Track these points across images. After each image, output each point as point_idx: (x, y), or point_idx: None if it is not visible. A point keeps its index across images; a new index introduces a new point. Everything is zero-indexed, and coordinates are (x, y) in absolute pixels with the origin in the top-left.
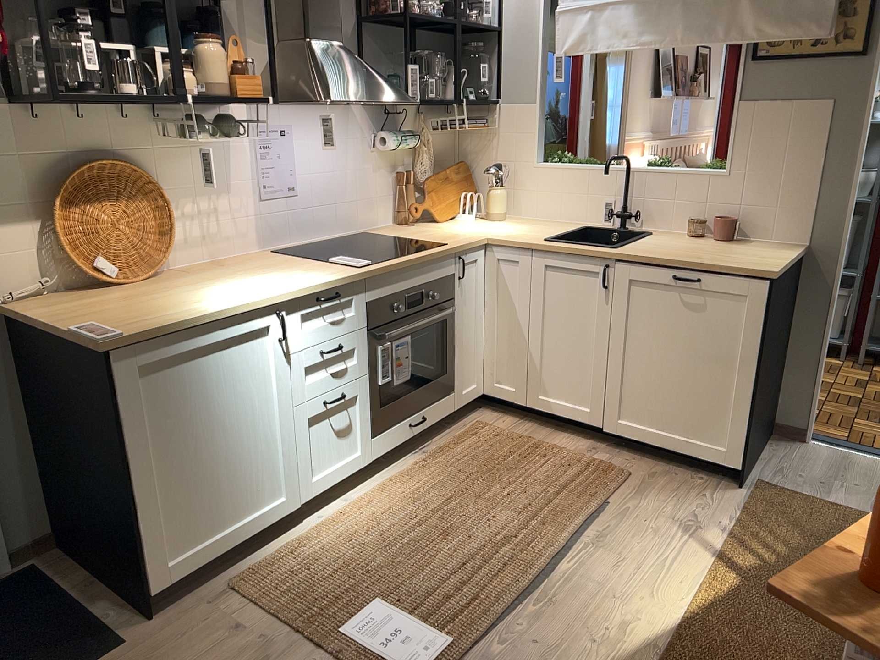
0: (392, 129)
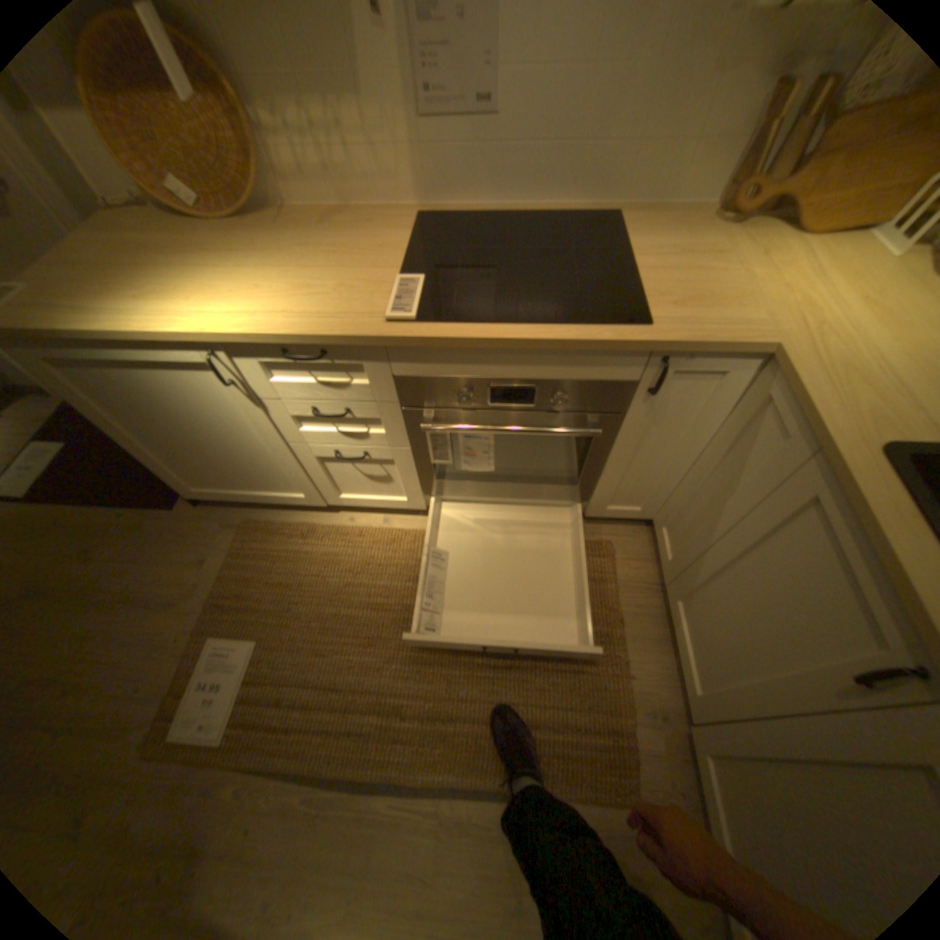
0: None
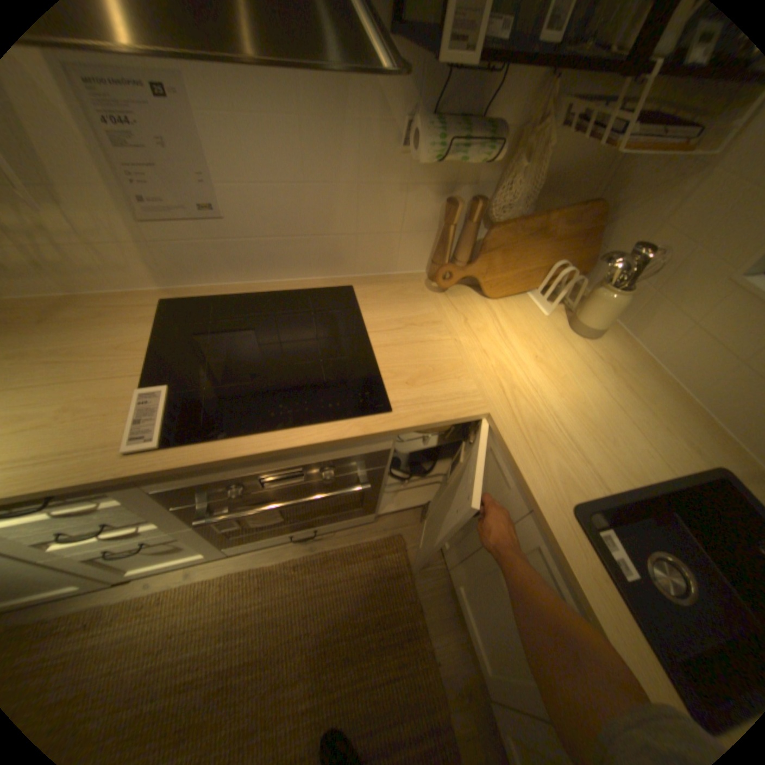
0: (468, 106)
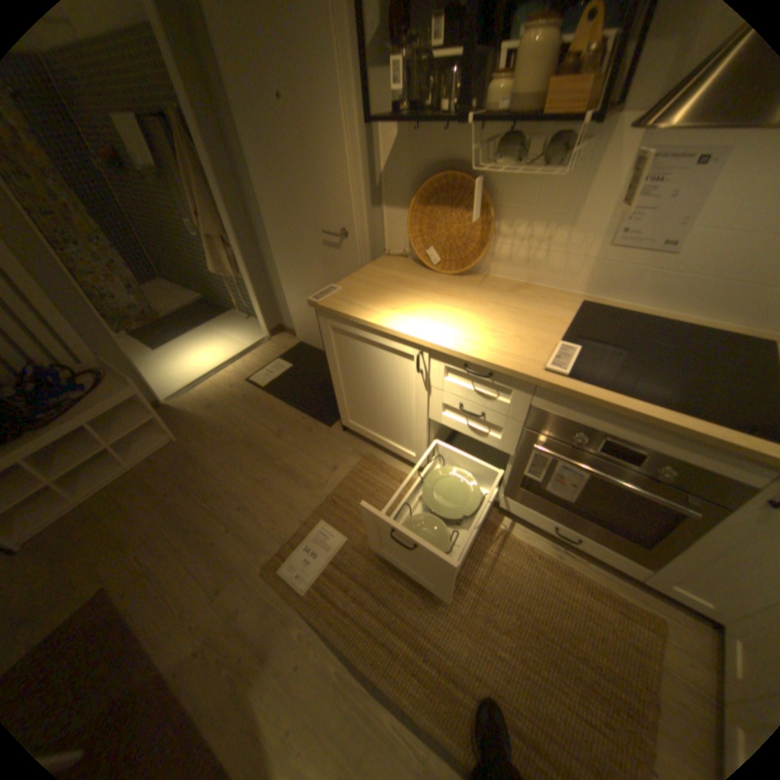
0: None
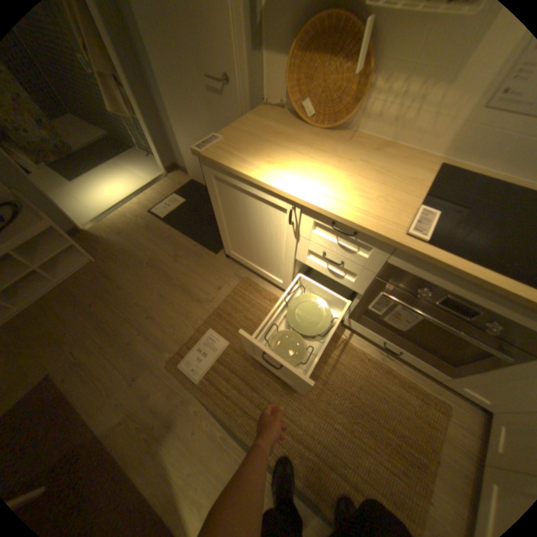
0: None
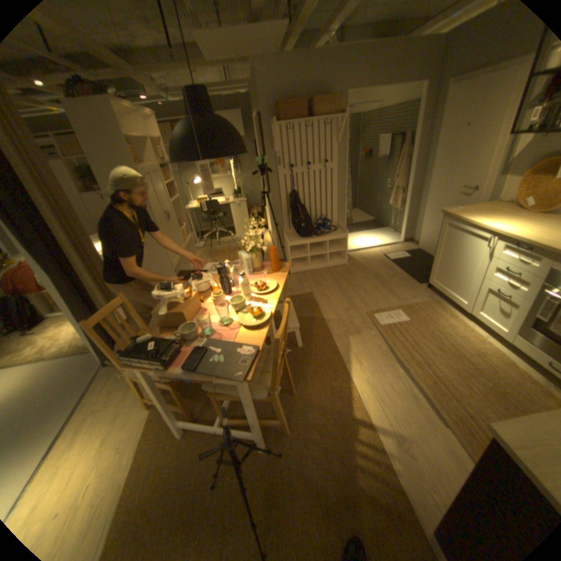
0: None
